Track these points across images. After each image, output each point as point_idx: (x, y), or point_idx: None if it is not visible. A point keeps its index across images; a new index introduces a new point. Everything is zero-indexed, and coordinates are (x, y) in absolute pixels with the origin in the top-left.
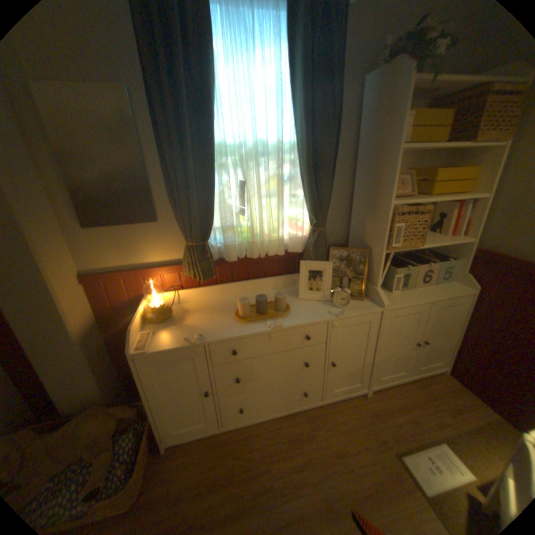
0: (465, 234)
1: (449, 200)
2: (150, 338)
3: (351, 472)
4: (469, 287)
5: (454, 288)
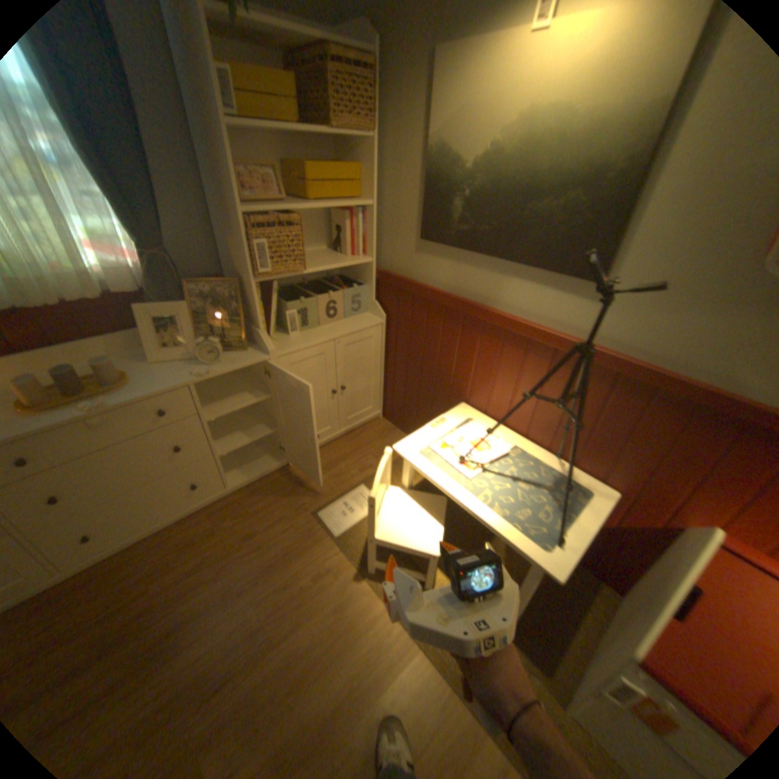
0: (362, 254)
1: (341, 208)
2: None
3: (257, 548)
4: (376, 317)
5: (362, 319)
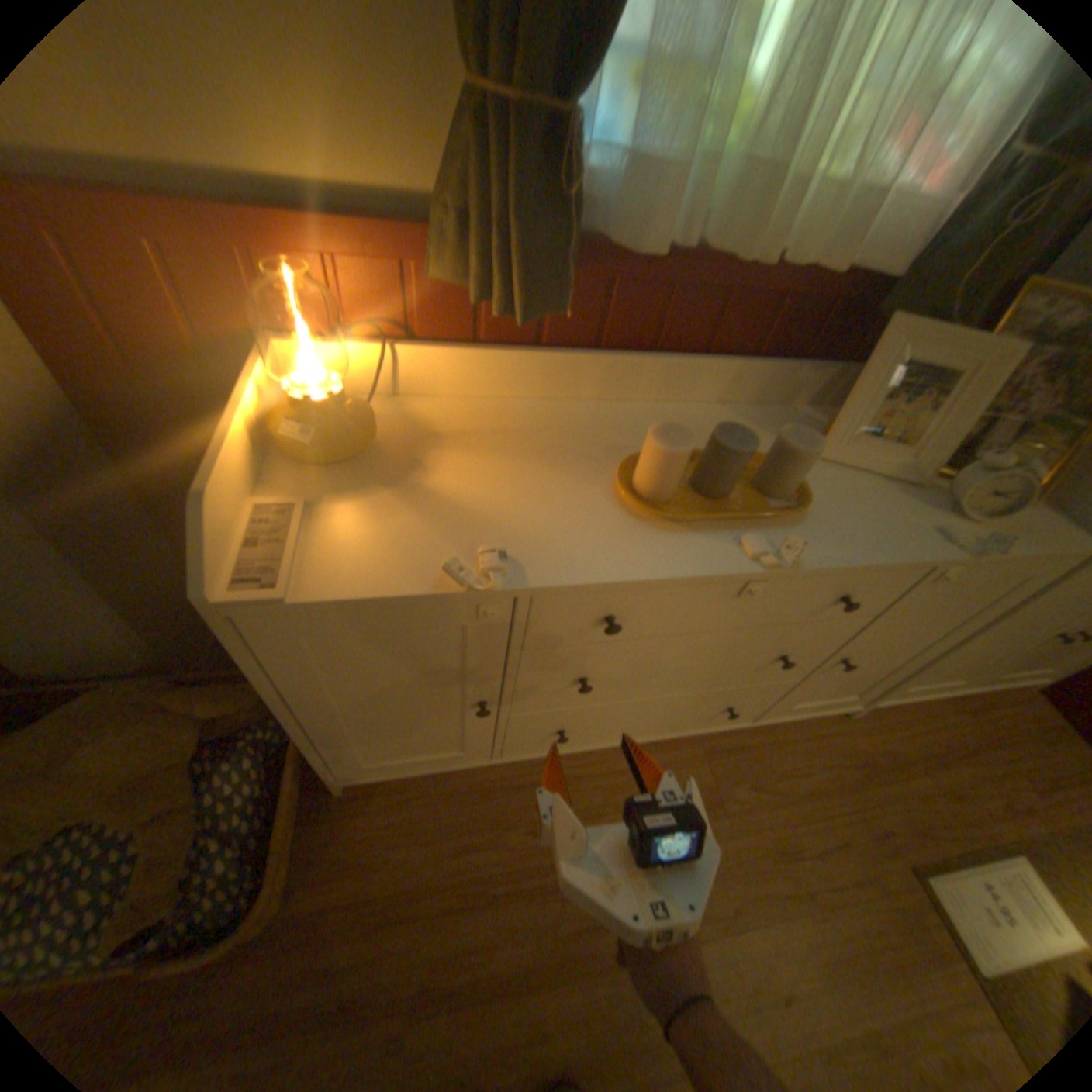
0: None
1: None
2: (298, 532)
3: (811, 897)
4: None
5: None
